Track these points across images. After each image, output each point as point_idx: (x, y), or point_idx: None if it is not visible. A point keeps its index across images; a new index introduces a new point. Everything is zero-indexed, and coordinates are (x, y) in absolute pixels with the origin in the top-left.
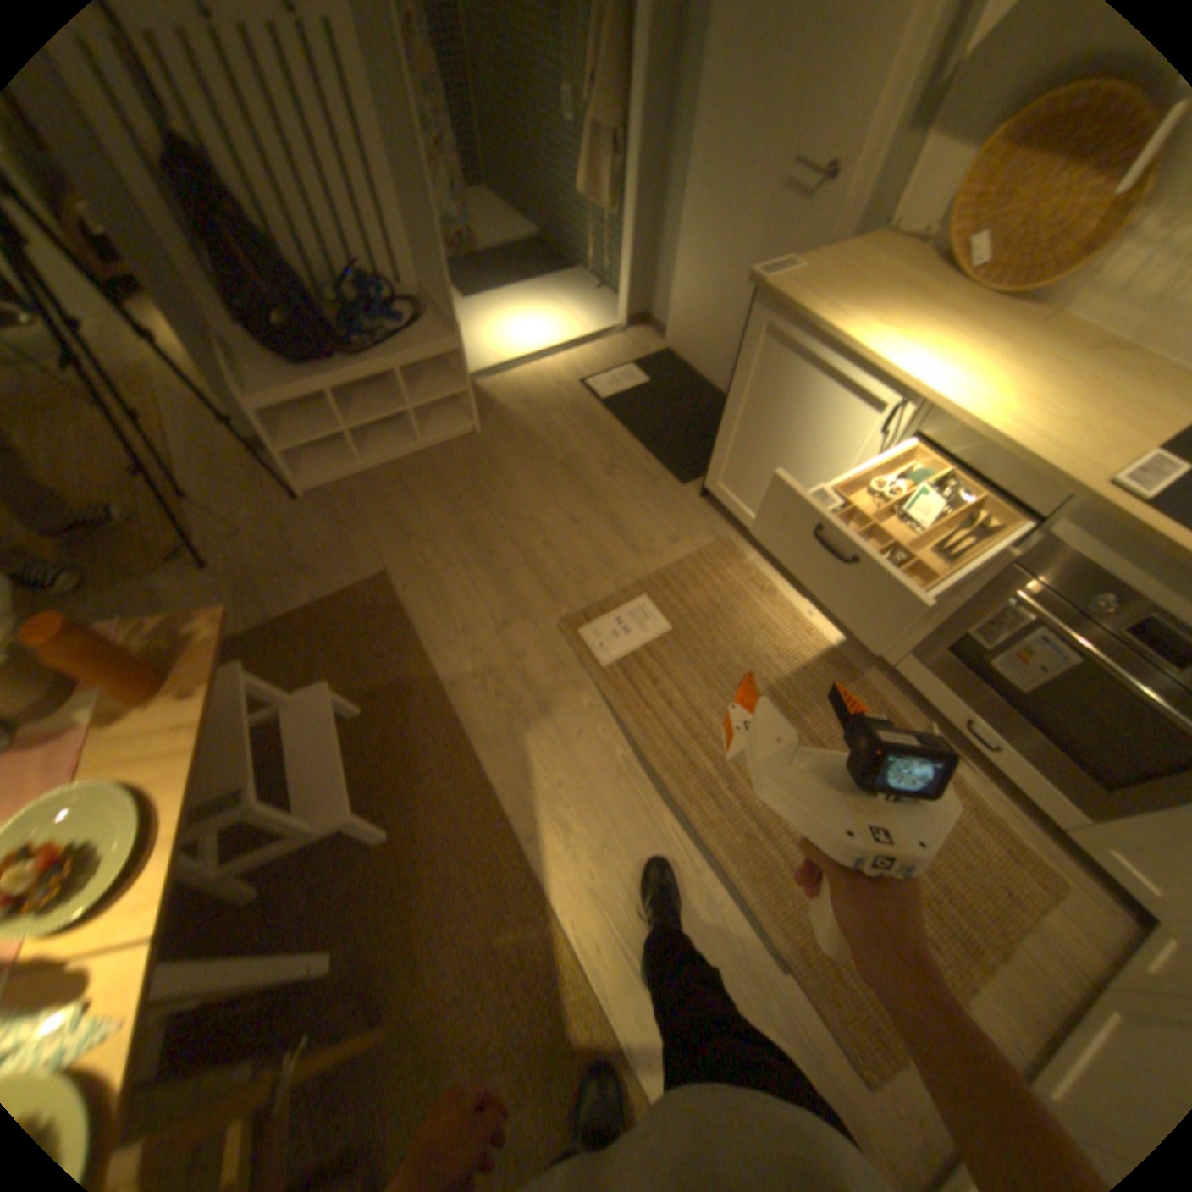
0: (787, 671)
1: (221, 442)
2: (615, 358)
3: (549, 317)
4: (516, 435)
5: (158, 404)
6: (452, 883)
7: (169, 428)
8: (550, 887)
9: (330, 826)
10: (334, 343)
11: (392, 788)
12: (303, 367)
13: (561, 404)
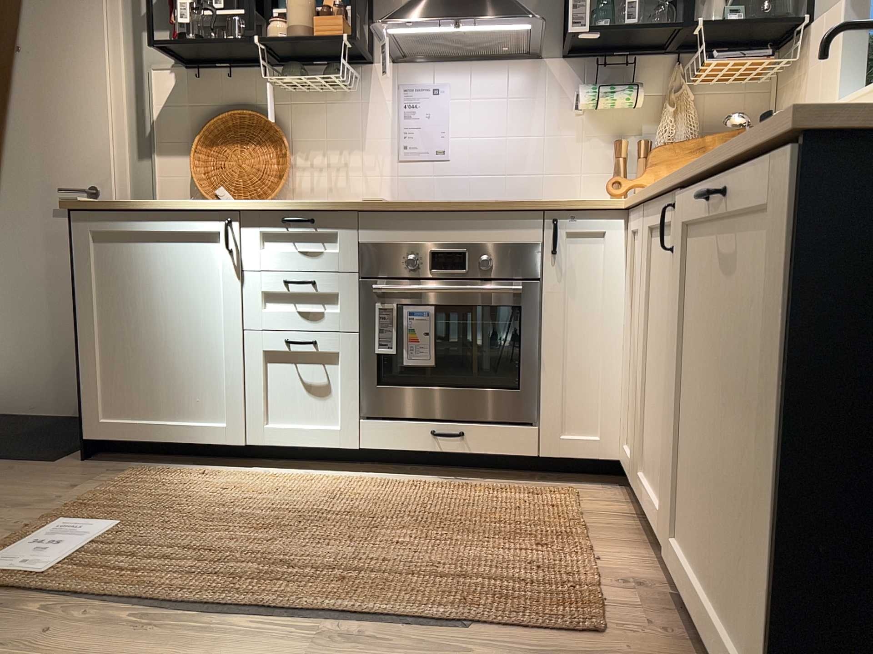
0: (275, 499)
1: None
2: None
3: None
4: None
5: None
6: None
7: None
8: None
9: None
10: None
11: None
12: None
13: None
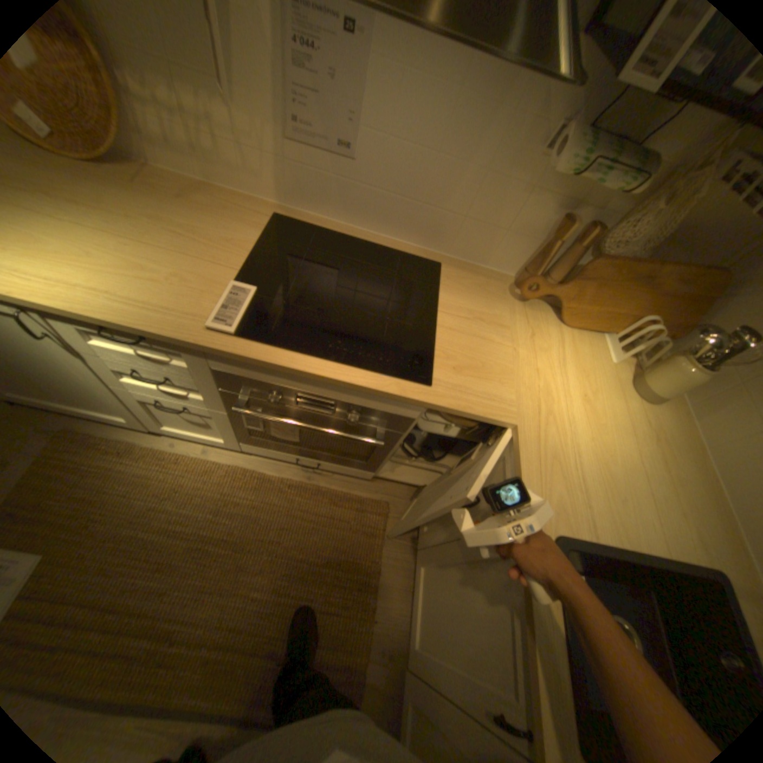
0: (173, 507)
1: None
2: None
3: None
4: None
5: None
6: None
7: None
8: None
9: None
10: None
11: None
12: None
13: None
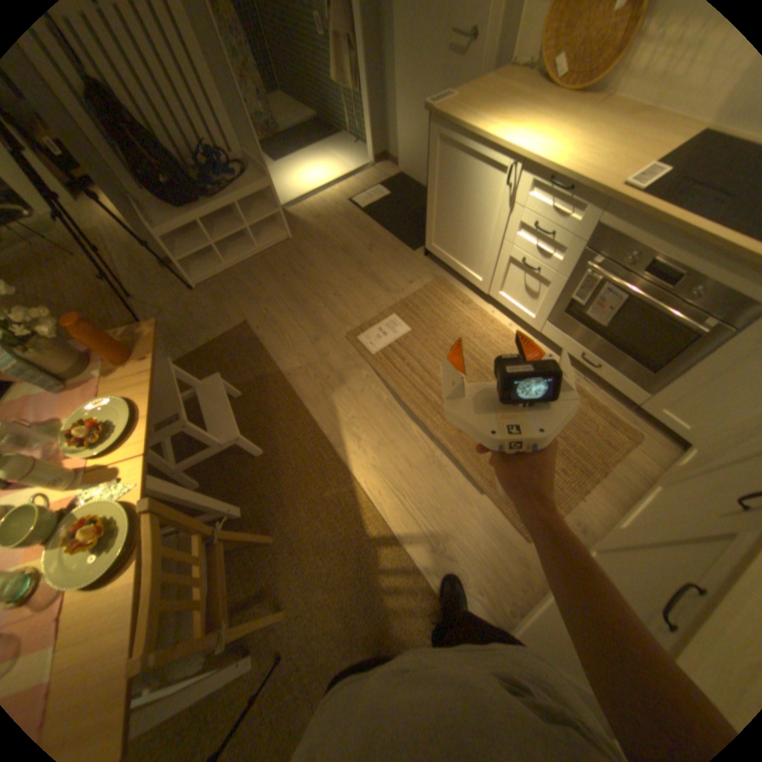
0: (479, 344)
1: (146, 263)
2: (369, 182)
3: (327, 163)
4: (313, 236)
5: (108, 247)
6: (299, 469)
7: (117, 259)
8: (352, 466)
9: (229, 438)
10: (199, 191)
11: (262, 427)
12: (183, 207)
13: (339, 214)
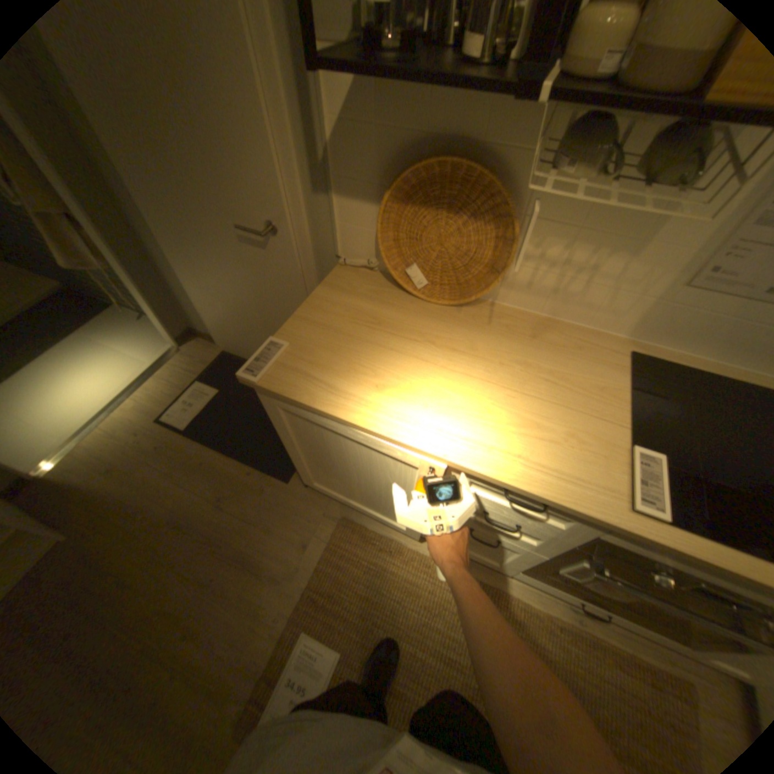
0: (444, 628)
1: None
2: (179, 380)
3: (100, 365)
4: (108, 516)
5: None
6: None
7: None
8: None
9: None
10: None
11: None
12: None
13: (144, 454)
